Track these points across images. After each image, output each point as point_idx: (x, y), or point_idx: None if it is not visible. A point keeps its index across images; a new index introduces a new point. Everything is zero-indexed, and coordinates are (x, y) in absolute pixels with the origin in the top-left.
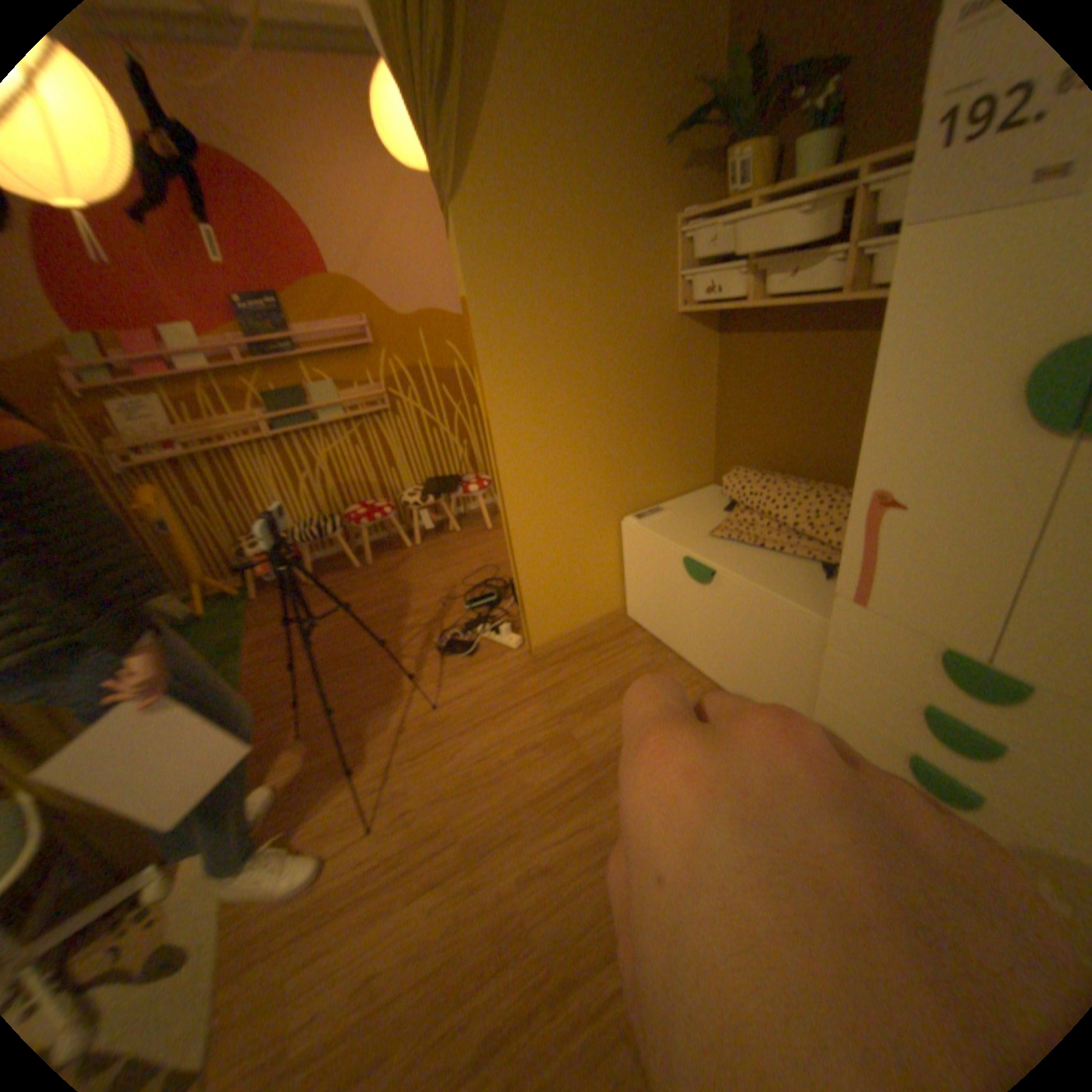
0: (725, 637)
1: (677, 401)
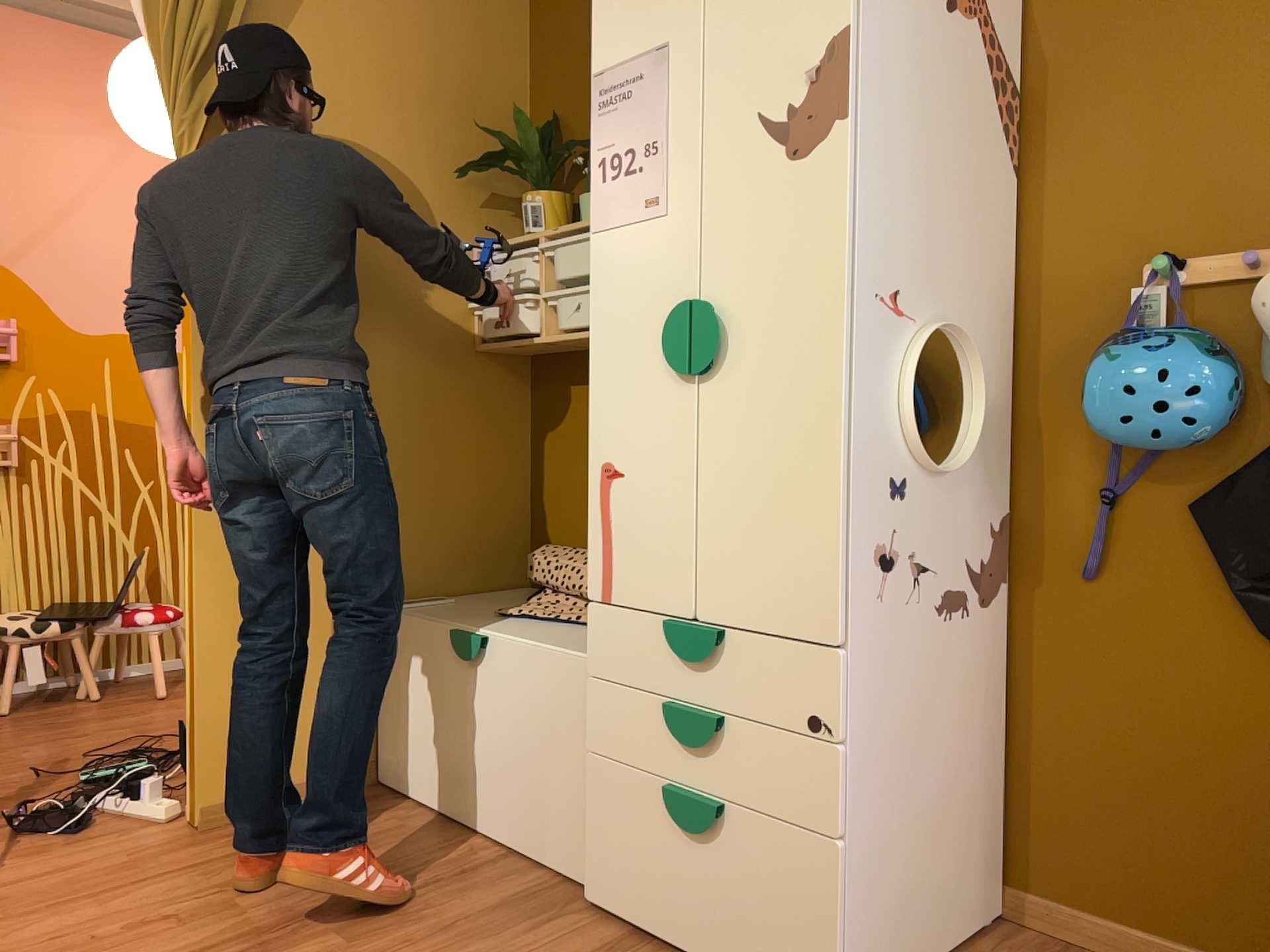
0: (500, 747)
1: (471, 460)
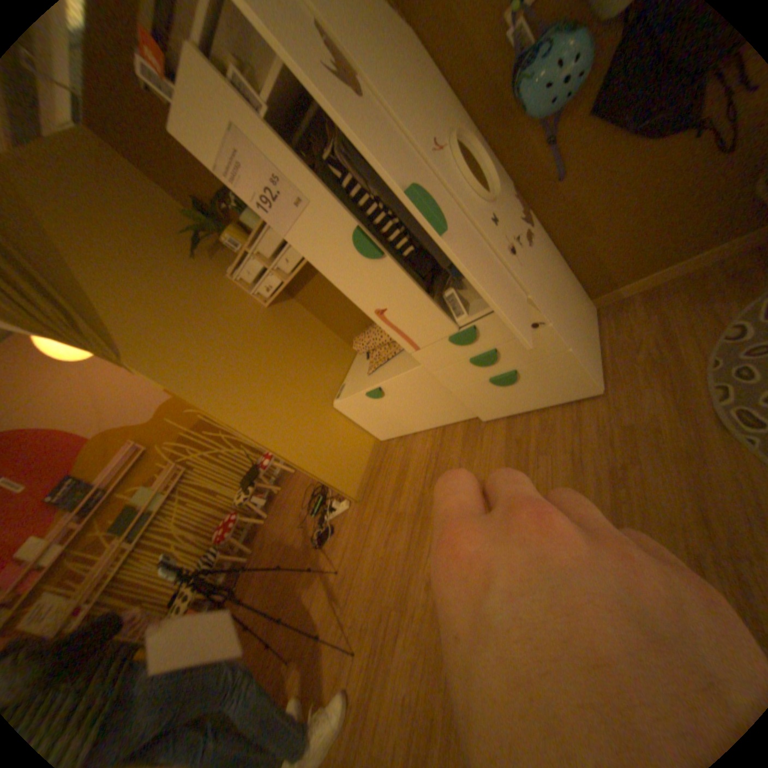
0: (414, 406)
1: (306, 338)
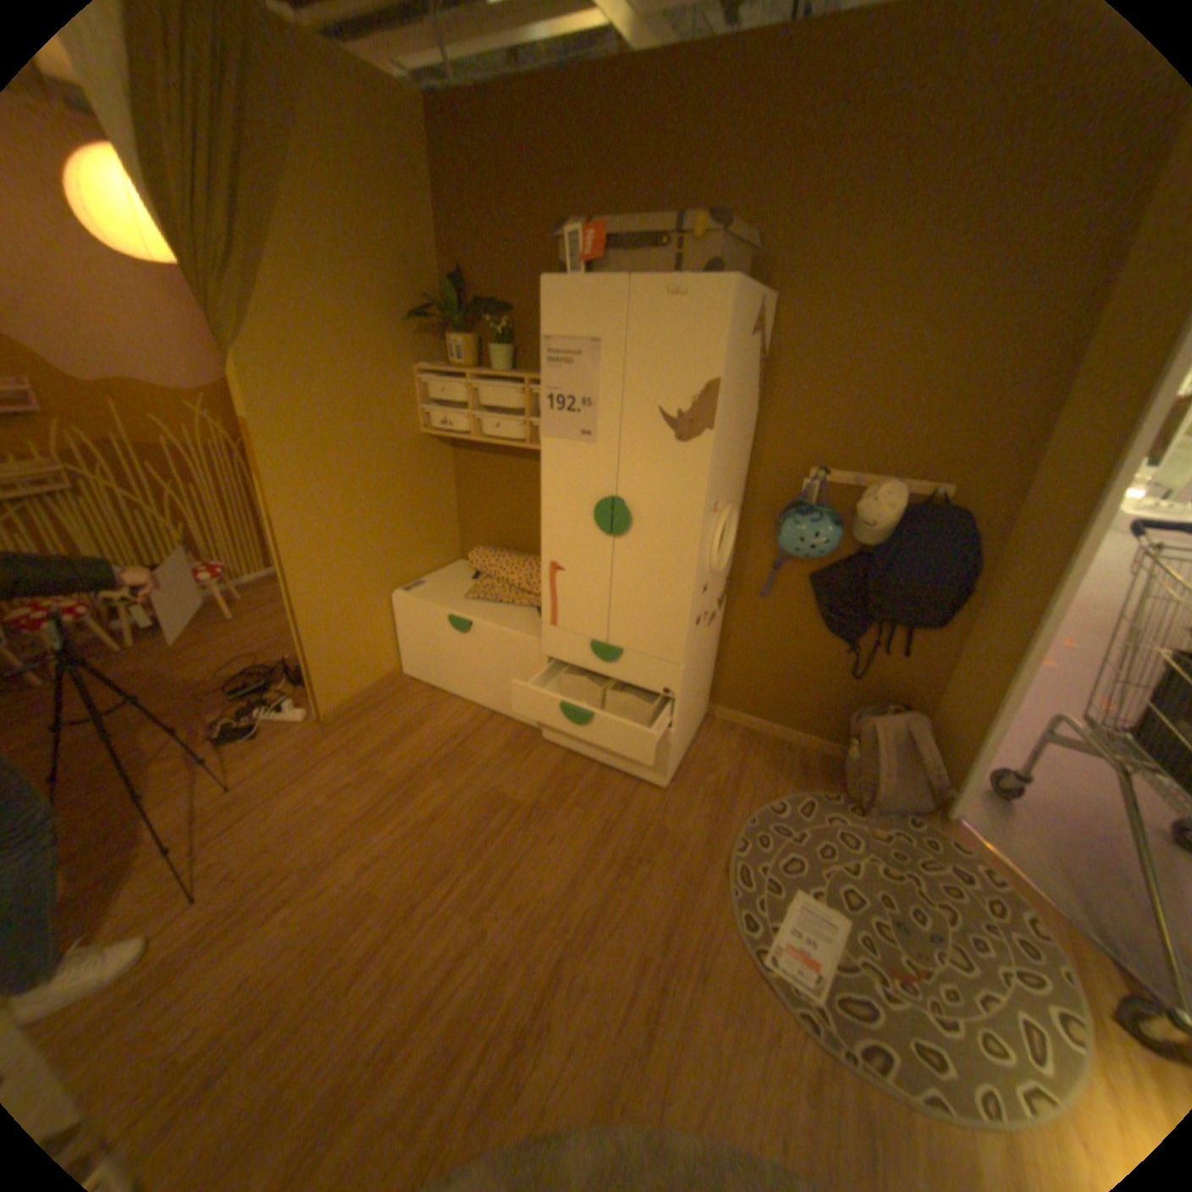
0: (485, 671)
1: (426, 500)
